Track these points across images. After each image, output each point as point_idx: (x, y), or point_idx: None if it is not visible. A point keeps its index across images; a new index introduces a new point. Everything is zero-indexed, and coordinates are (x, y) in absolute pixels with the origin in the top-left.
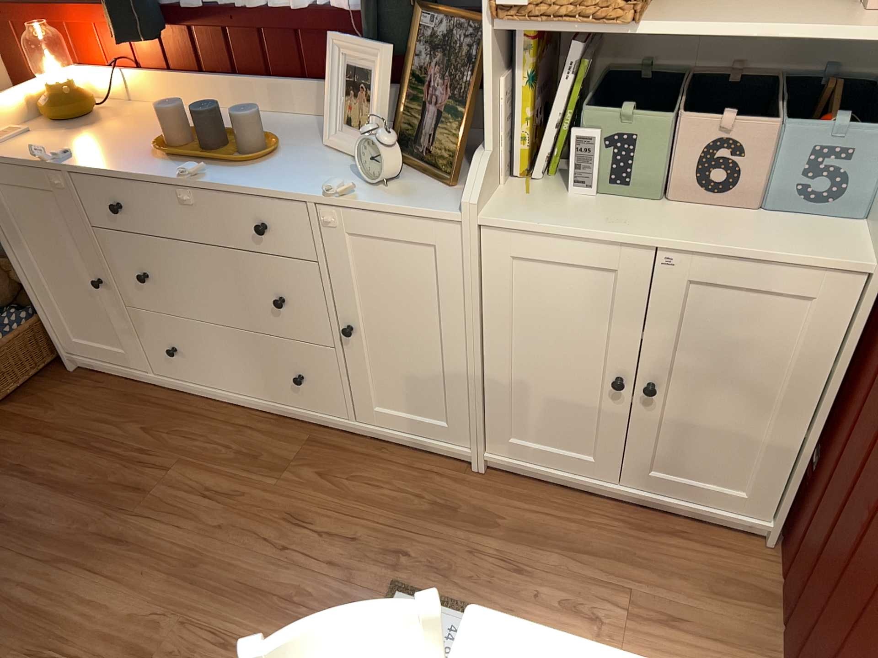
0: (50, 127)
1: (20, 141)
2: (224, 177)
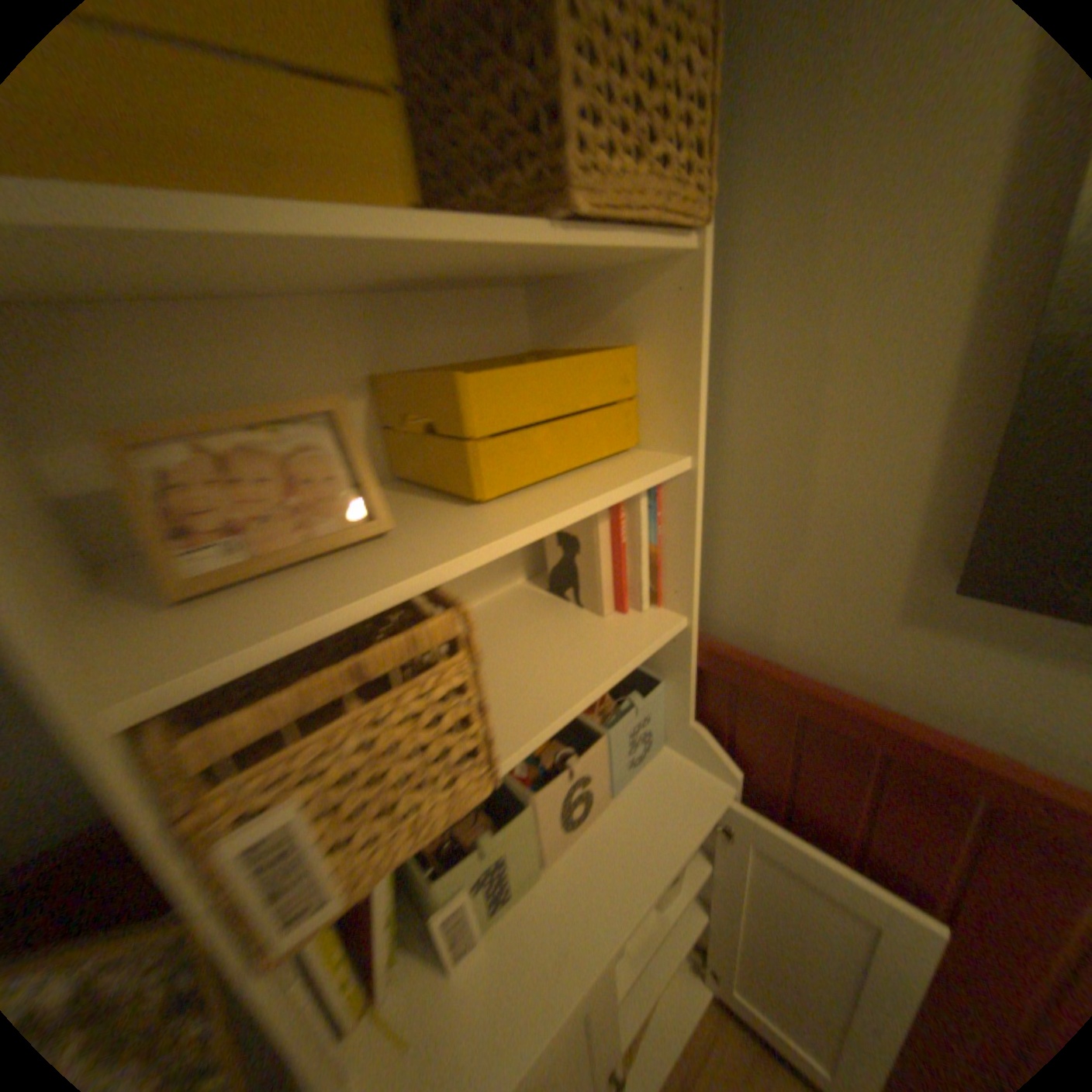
0: None
1: None
2: None
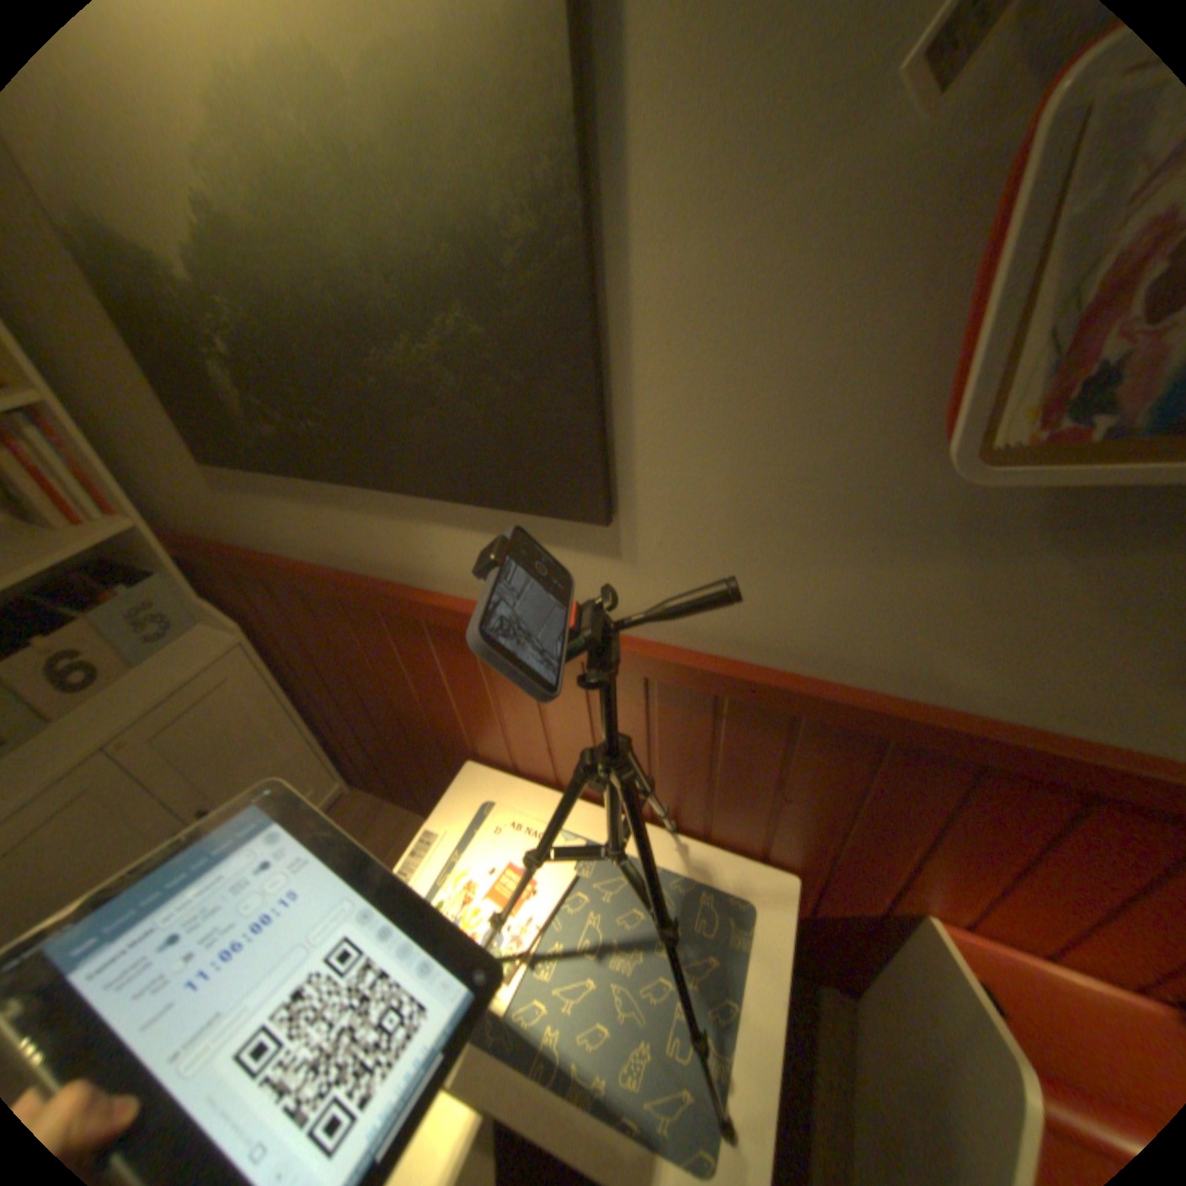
0: None
1: None
2: None
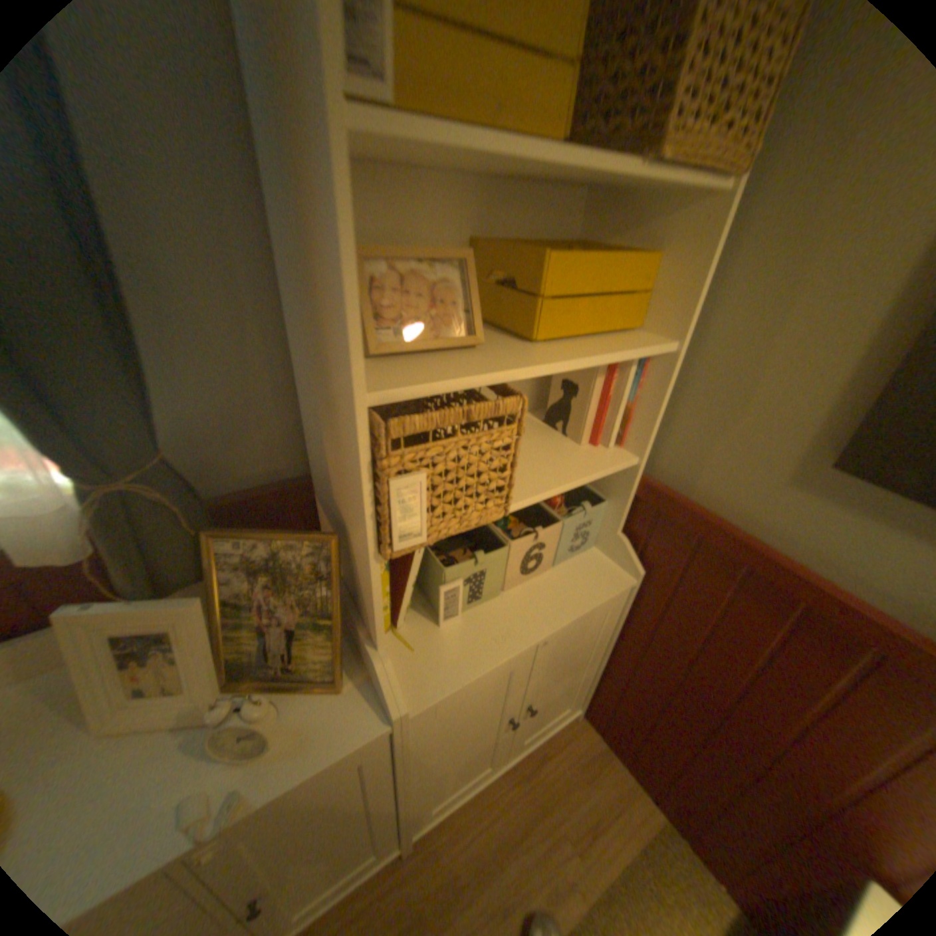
0: None
1: None
2: None
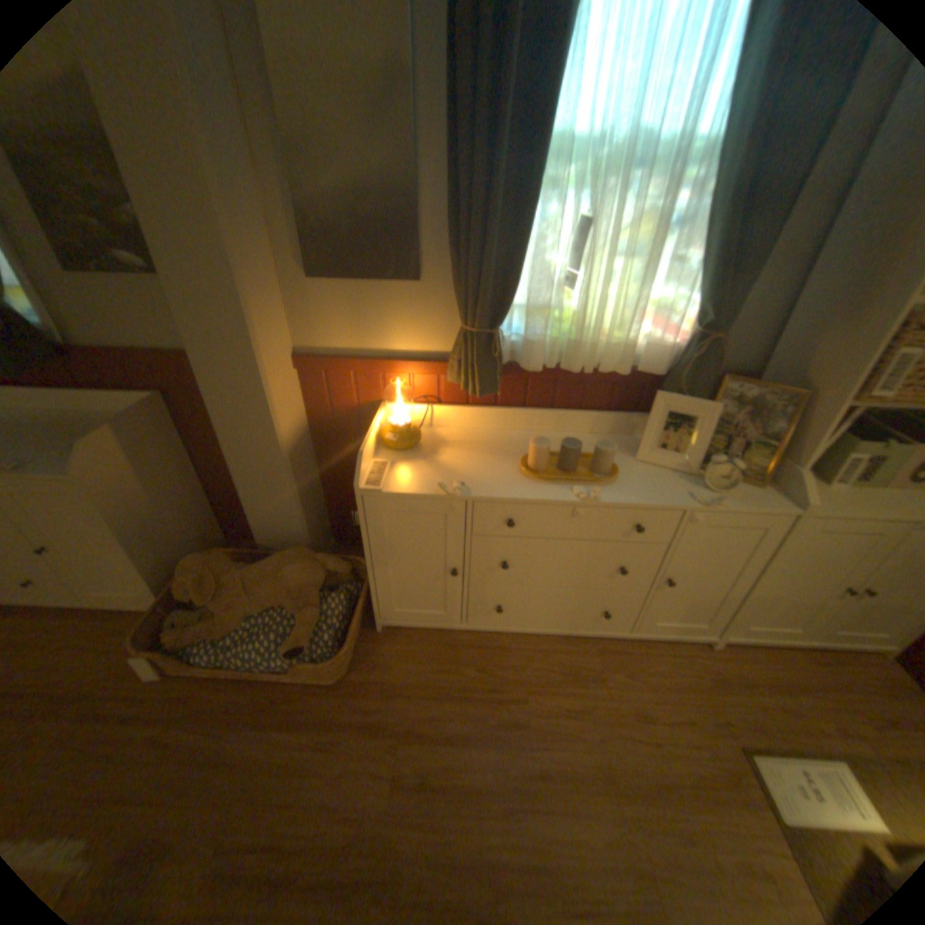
0: (400, 457)
1: (396, 474)
2: (612, 497)
